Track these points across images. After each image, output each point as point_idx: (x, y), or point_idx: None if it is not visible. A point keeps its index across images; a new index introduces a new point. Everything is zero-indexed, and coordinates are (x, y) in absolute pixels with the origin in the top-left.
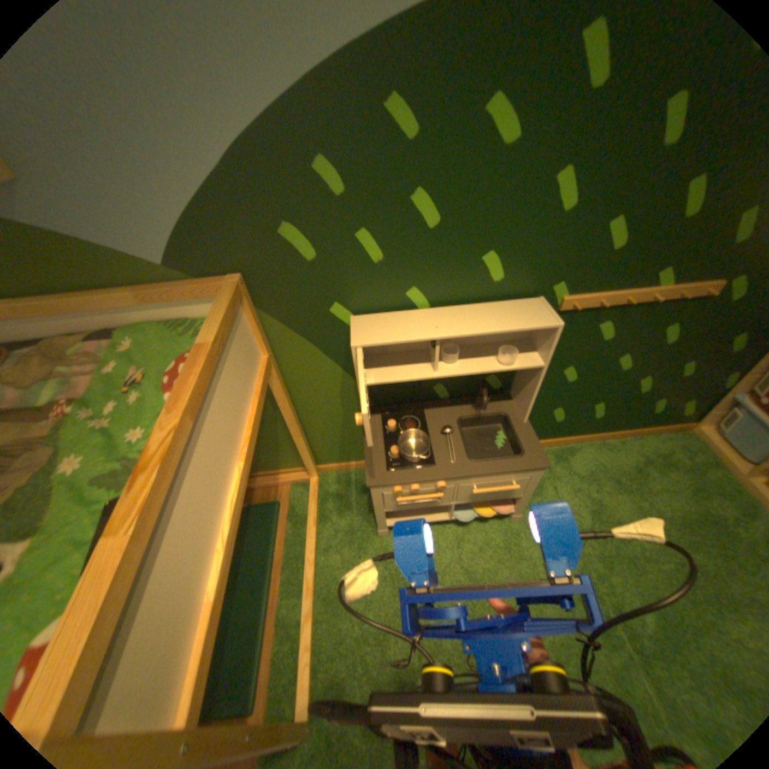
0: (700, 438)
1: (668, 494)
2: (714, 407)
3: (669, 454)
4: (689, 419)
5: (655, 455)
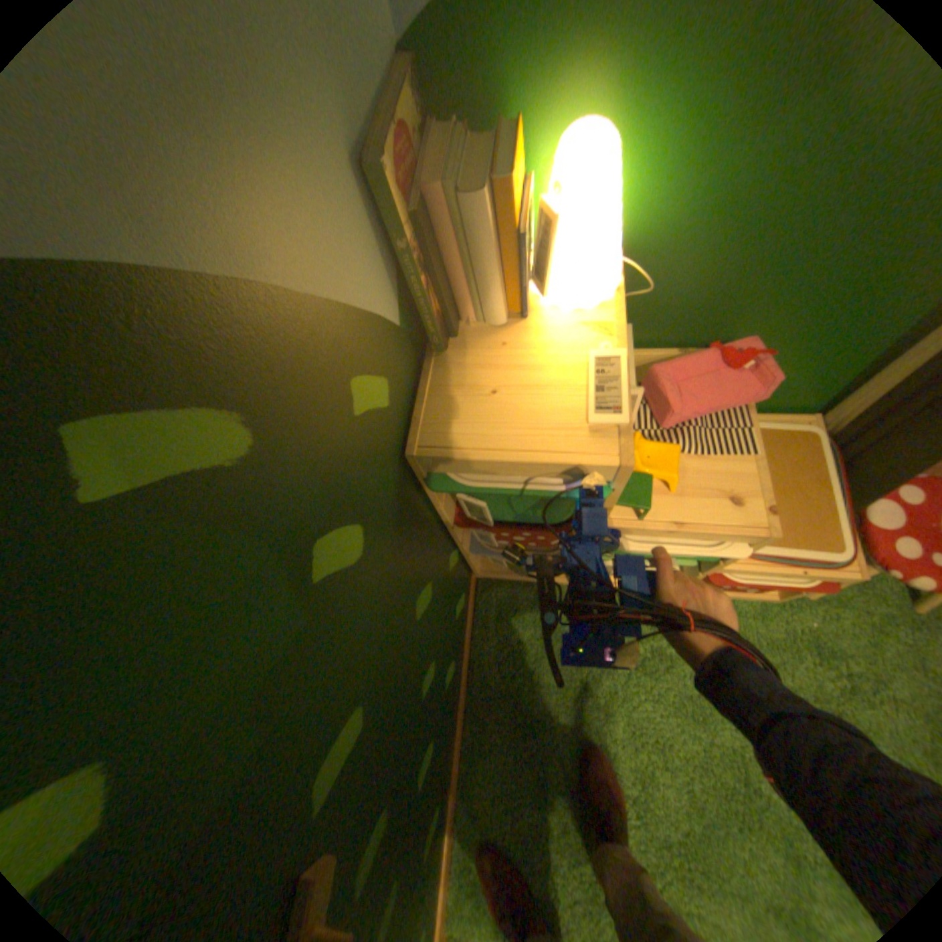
0: (491, 576)
1: (573, 709)
2: (467, 563)
3: (506, 646)
4: (467, 590)
5: (504, 671)
